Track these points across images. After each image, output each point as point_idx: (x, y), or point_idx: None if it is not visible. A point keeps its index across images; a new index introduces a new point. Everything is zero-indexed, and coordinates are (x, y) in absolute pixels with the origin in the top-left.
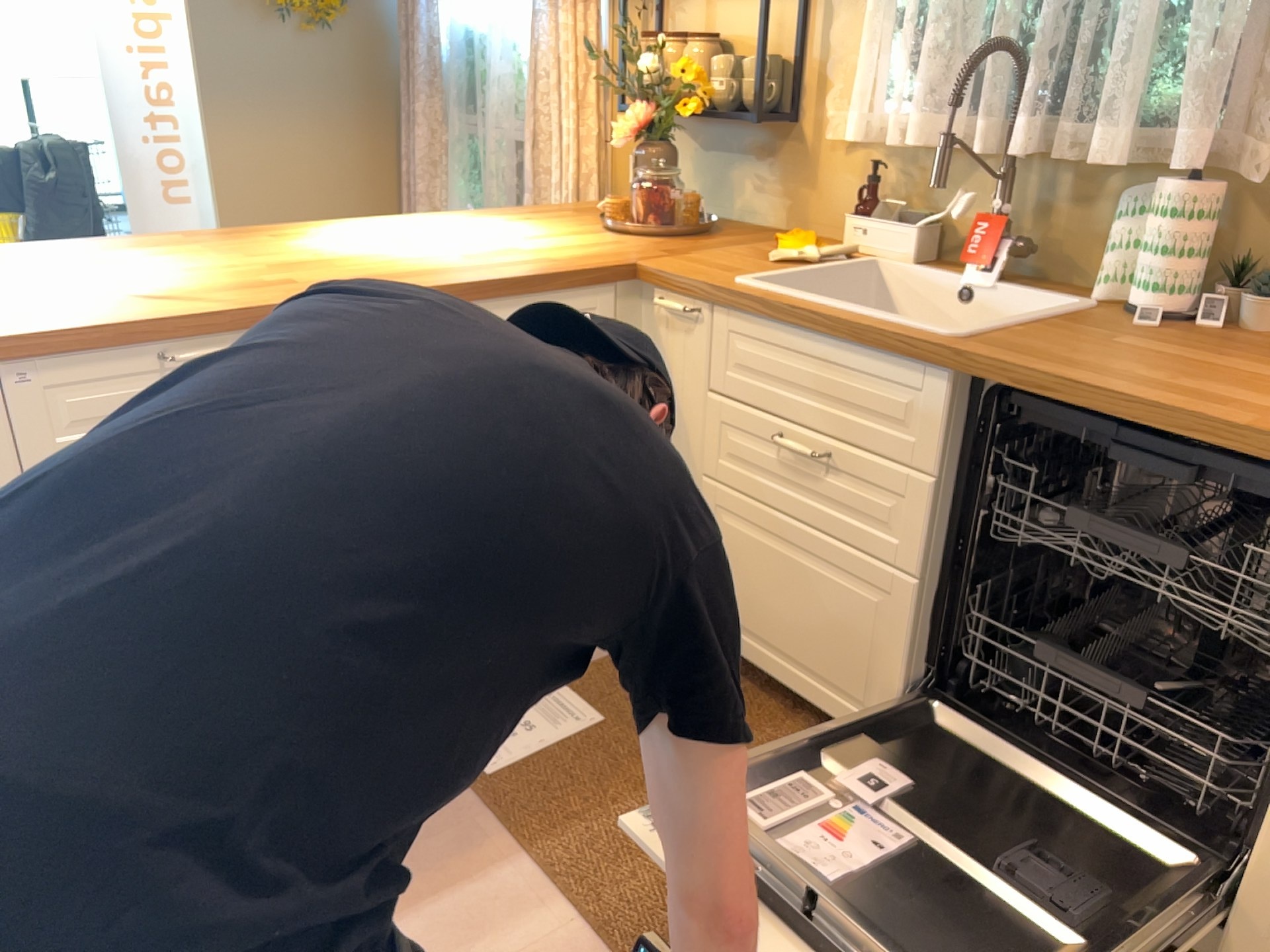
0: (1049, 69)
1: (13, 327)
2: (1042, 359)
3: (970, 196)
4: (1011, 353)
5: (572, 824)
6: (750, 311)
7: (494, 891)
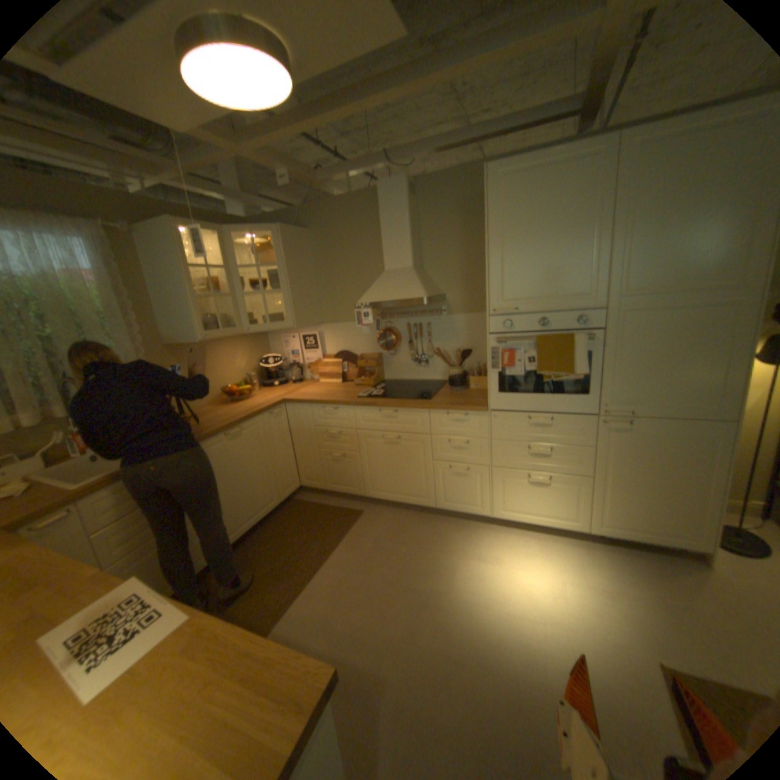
0: (56, 387)
1: (186, 645)
2: (201, 433)
3: (60, 435)
4: (195, 436)
5: (253, 629)
6: (107, 488)
7: (287, 633)
